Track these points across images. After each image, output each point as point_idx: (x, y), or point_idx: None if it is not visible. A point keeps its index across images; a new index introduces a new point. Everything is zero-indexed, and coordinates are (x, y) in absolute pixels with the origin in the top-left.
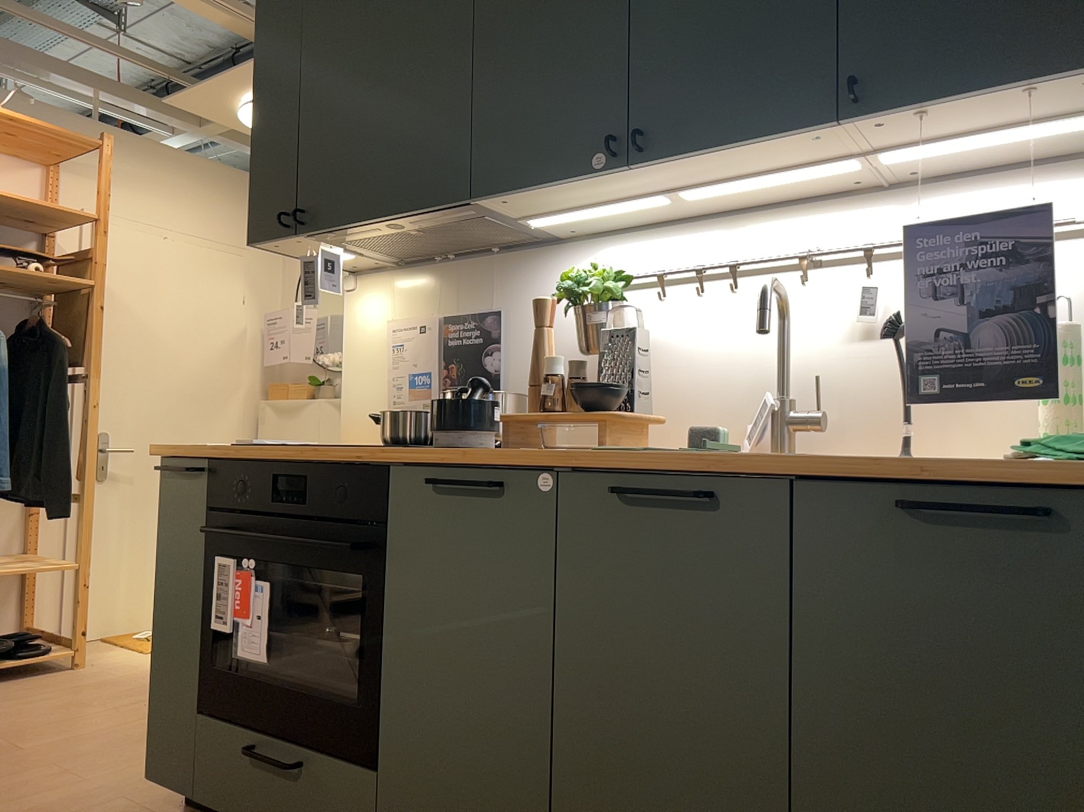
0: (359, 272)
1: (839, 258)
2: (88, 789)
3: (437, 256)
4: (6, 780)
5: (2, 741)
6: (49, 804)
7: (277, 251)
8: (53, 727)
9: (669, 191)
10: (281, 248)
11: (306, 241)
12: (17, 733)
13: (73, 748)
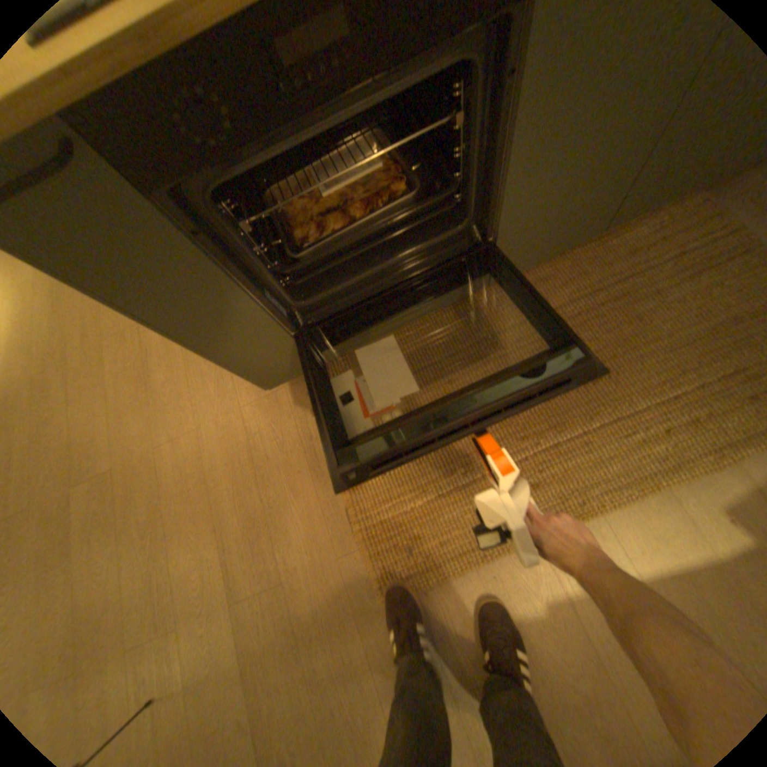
0: None
1: None
2: (208, 428)
3: None
4: (159, 479)
5: (80, 483)
6: (220, 452)
7: None
8: (75, 447)
9: None
10: None
11: None
12: (71, 473)
13: (128, 434)
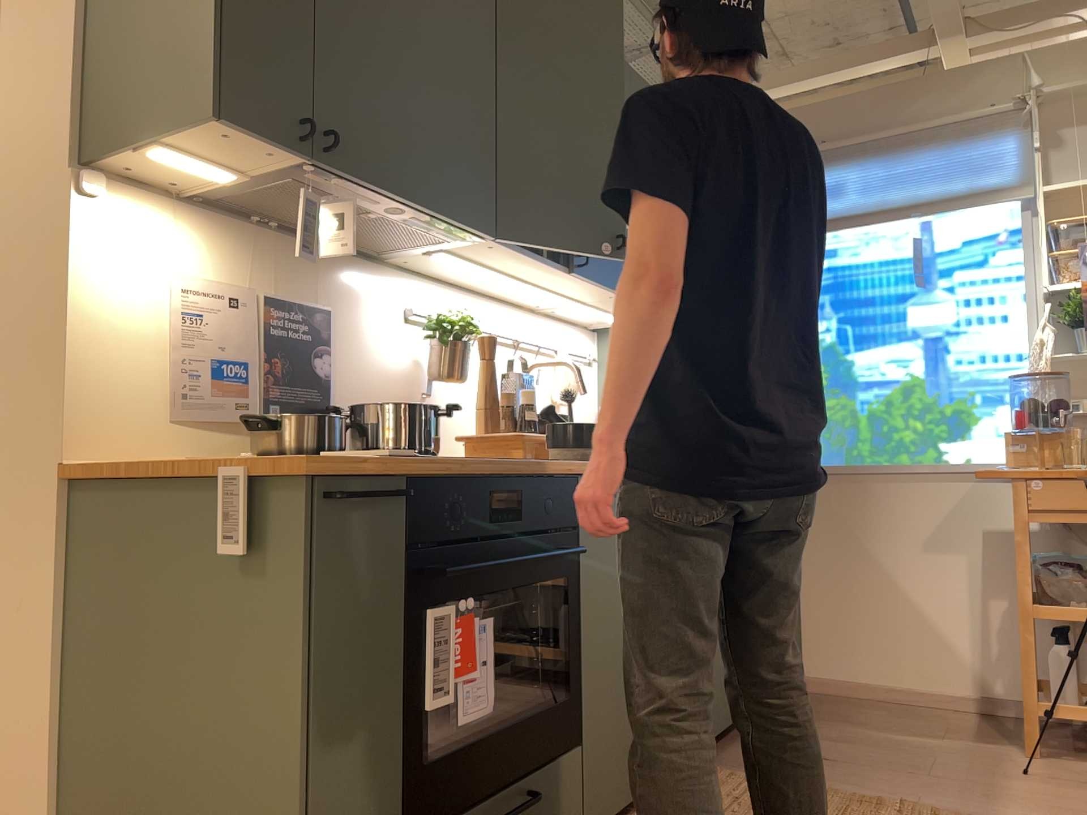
0: (104, 172)
1: (524, 344)
2: None
3: (260, 217)
4: None
5: None
6: None
7: (196, 134)
8: None
9: (526, 280)
10: (217, 137)
11: (274, 158)
12: None
13: None
